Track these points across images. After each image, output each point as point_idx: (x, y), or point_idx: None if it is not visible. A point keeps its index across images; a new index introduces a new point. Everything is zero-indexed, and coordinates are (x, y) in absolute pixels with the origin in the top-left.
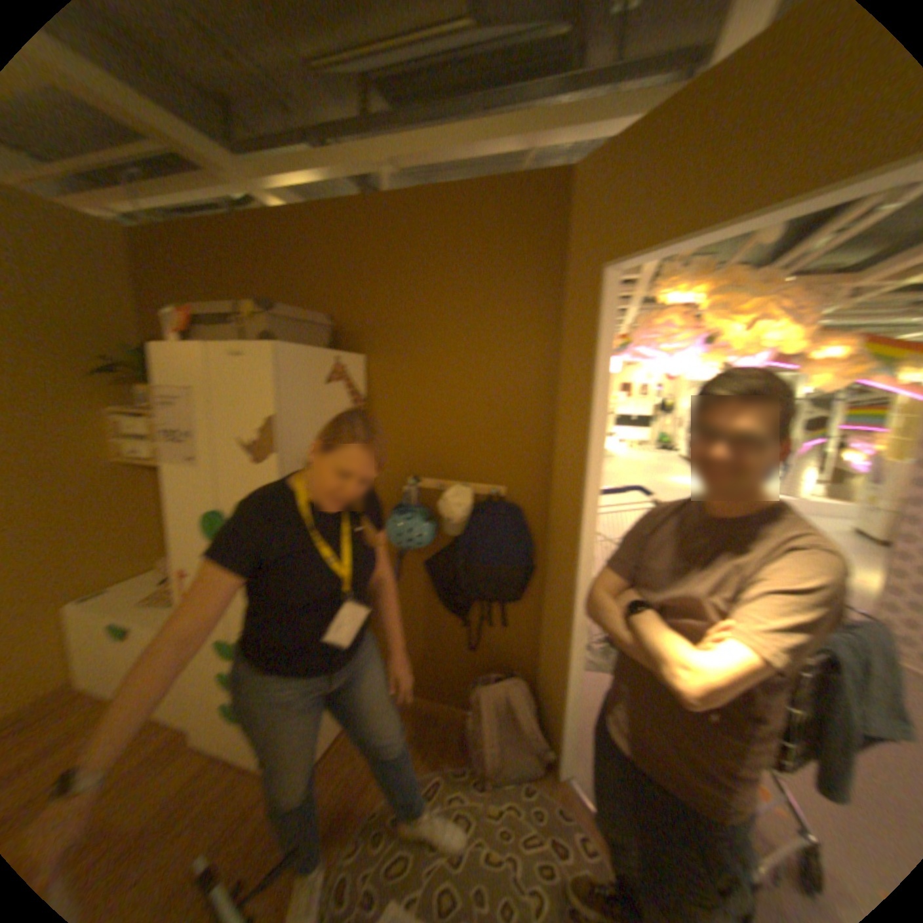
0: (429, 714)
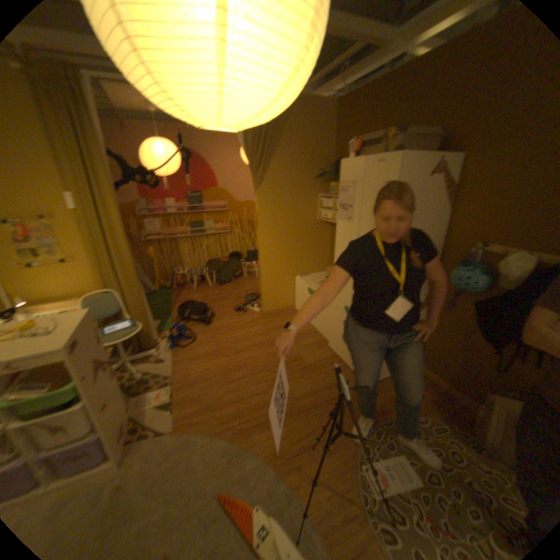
0: (451, 395)
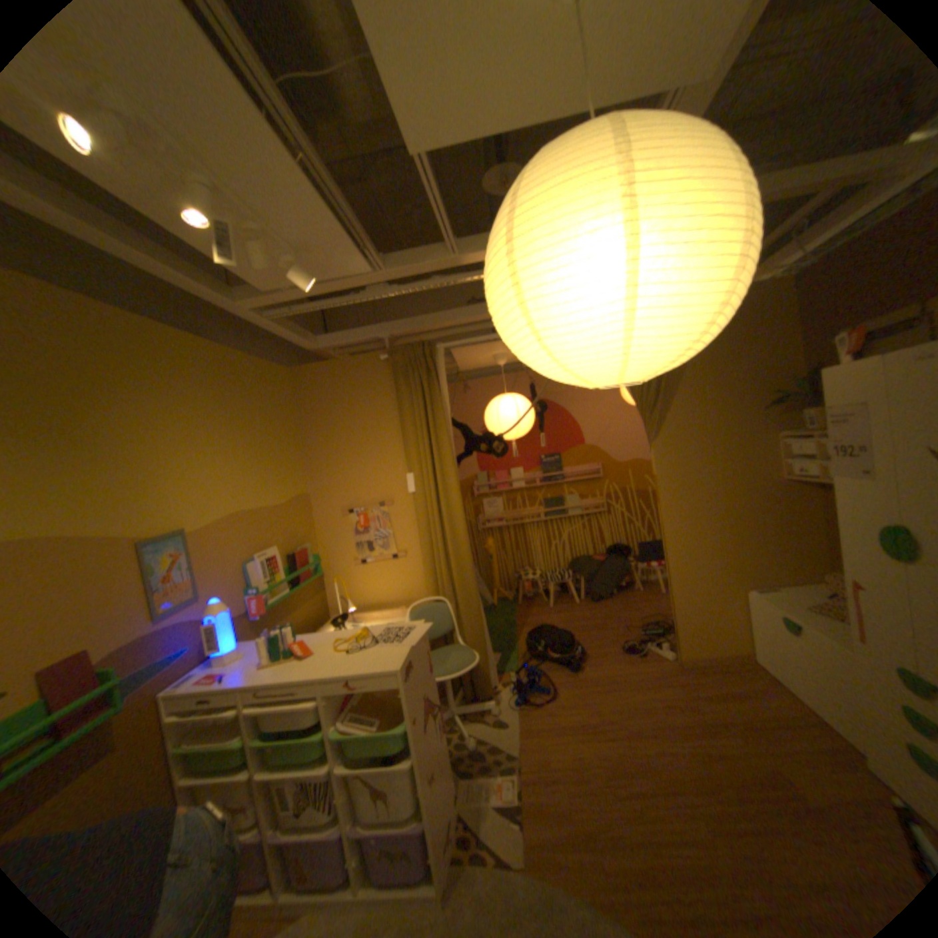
0: None
